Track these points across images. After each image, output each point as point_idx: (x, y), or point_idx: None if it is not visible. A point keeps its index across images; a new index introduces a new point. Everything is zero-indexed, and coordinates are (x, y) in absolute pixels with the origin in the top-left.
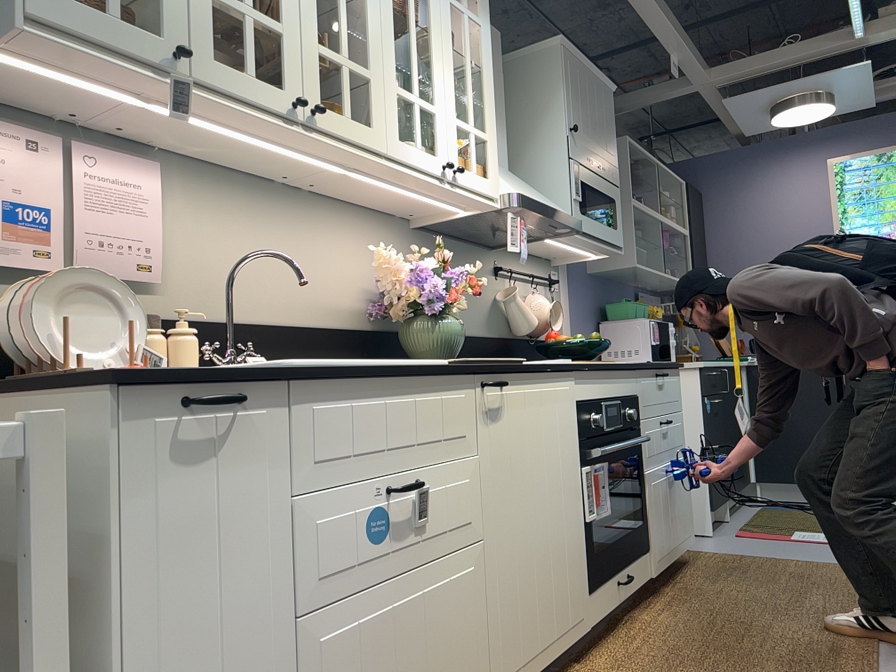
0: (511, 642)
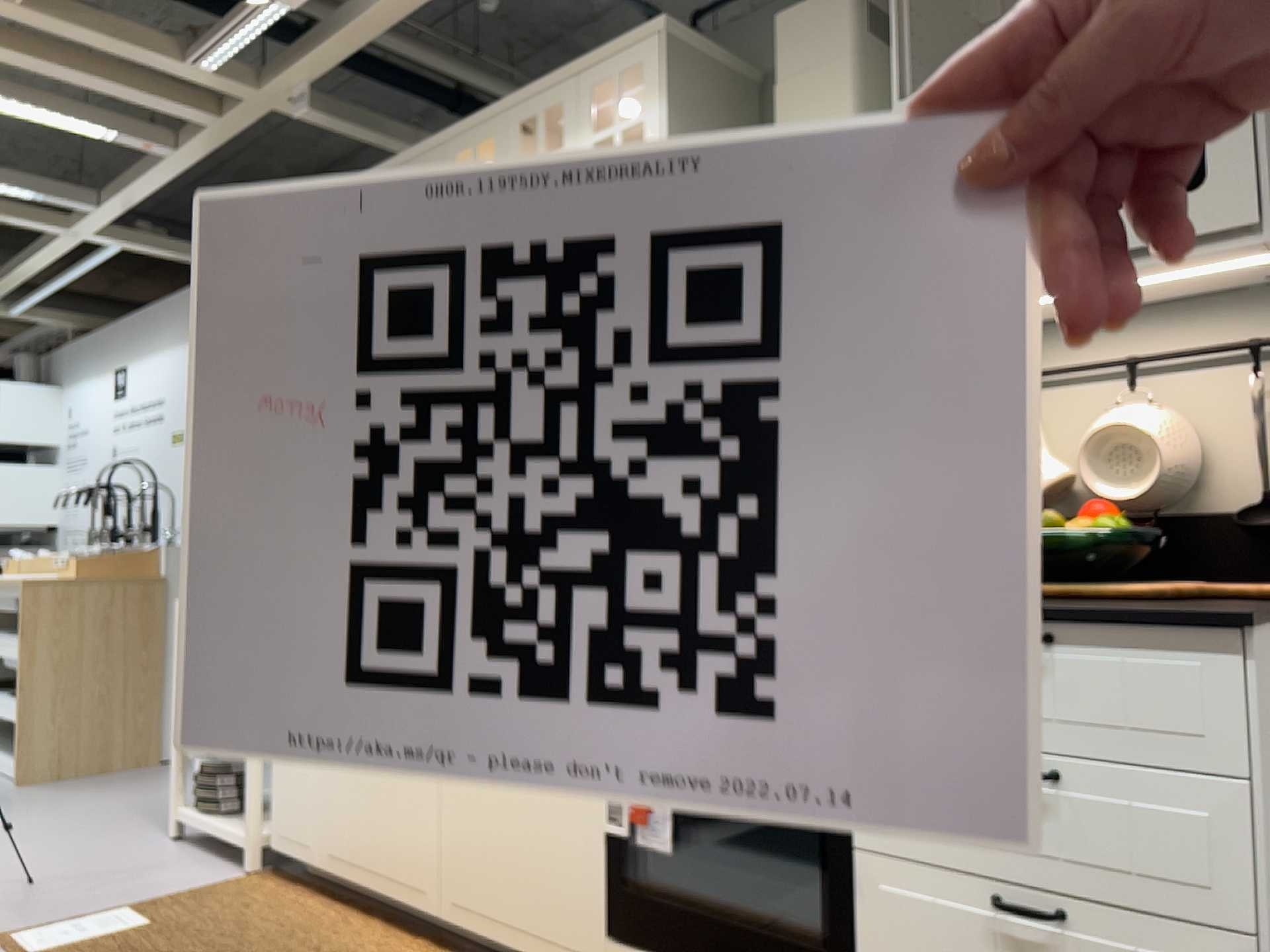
0: (462, 876)
